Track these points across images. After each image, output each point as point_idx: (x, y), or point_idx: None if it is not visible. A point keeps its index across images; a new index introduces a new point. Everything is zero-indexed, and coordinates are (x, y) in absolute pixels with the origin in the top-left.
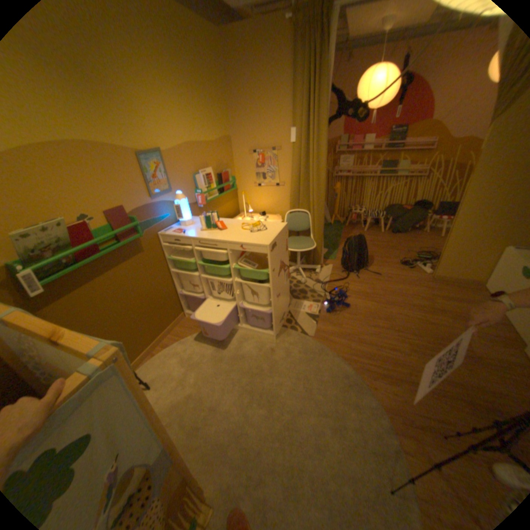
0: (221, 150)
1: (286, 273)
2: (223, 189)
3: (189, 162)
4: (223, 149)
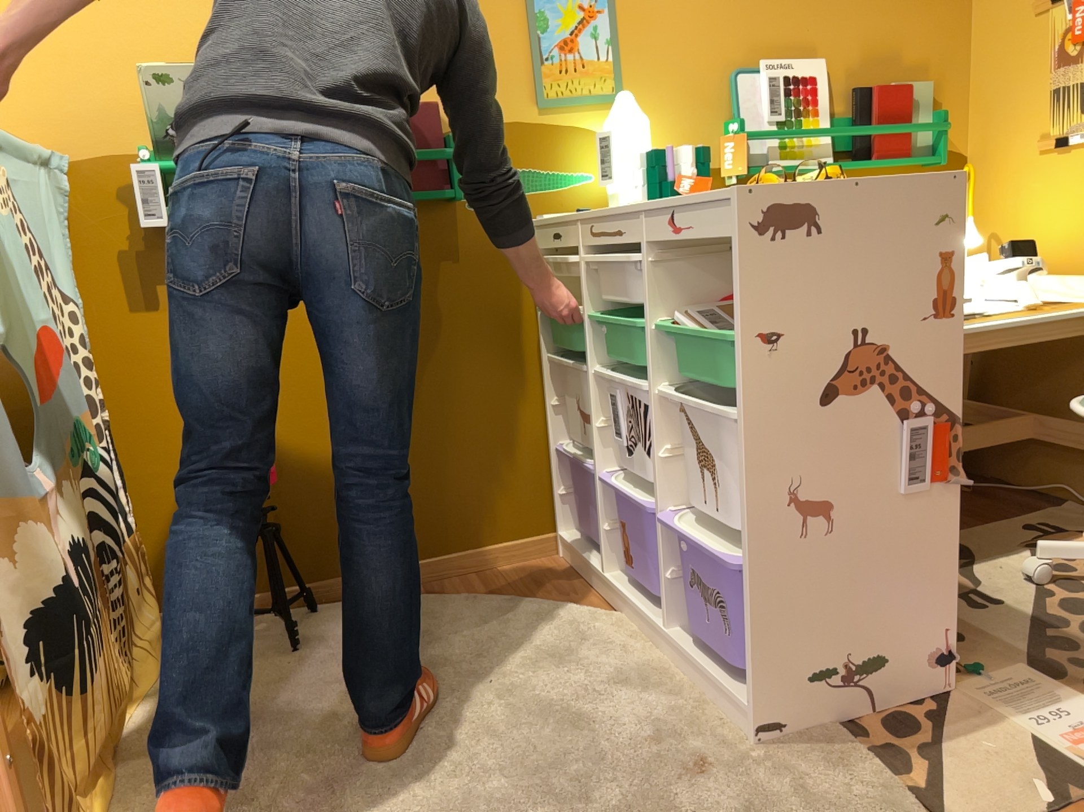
0: (901, 8)
1: (911, 427)
2: (868, 151)
3: (725, 27)
4: (914, 8)
